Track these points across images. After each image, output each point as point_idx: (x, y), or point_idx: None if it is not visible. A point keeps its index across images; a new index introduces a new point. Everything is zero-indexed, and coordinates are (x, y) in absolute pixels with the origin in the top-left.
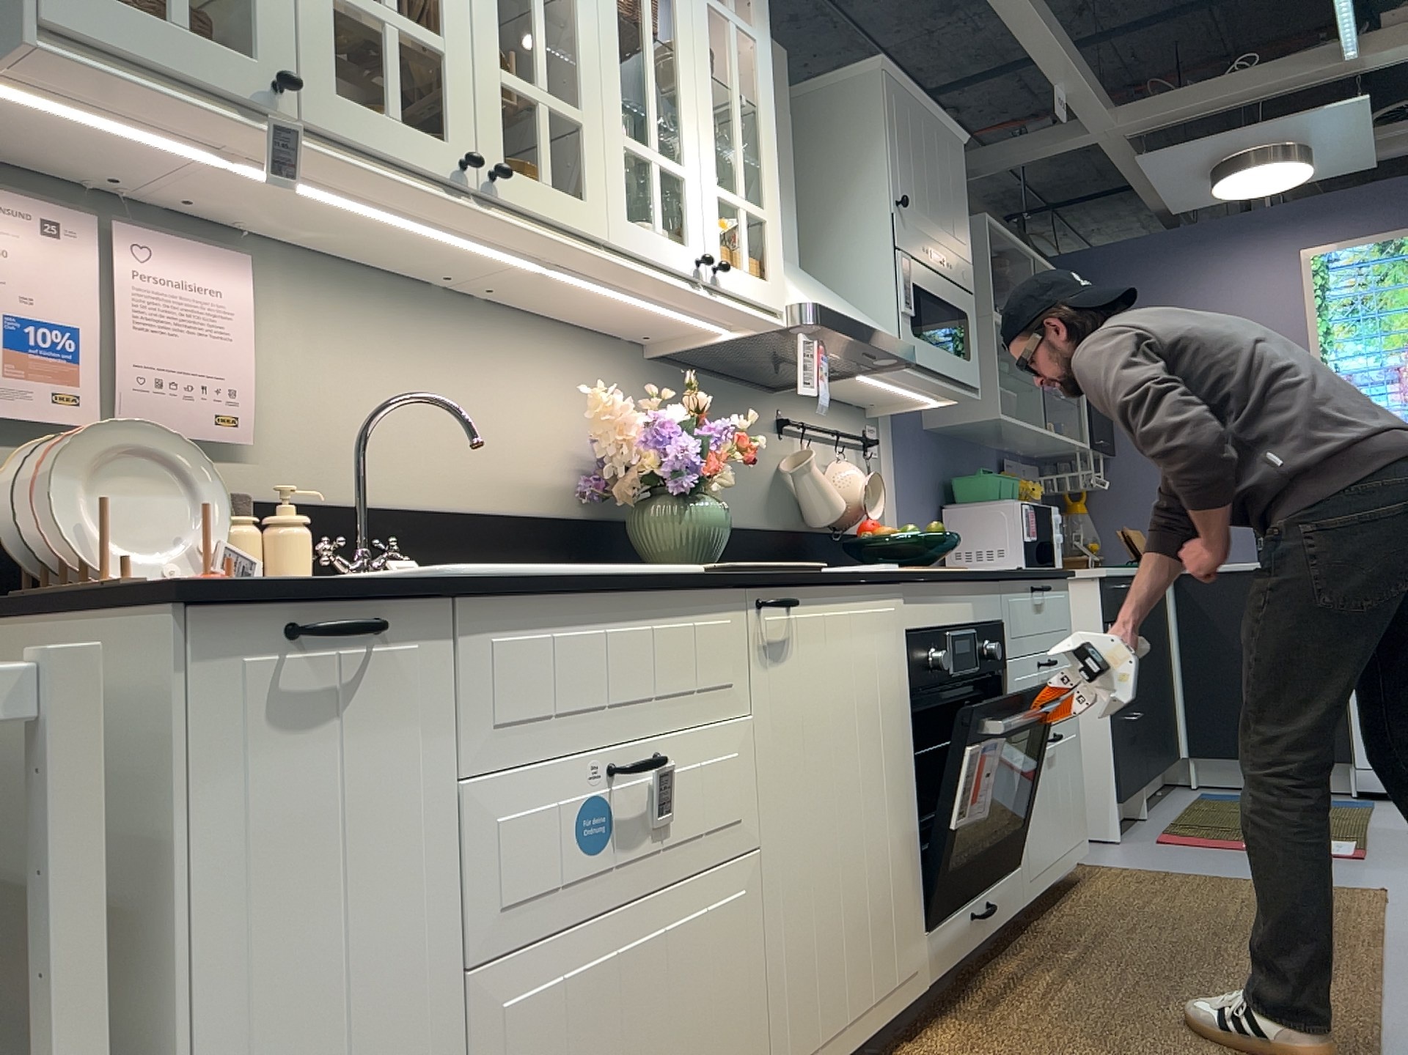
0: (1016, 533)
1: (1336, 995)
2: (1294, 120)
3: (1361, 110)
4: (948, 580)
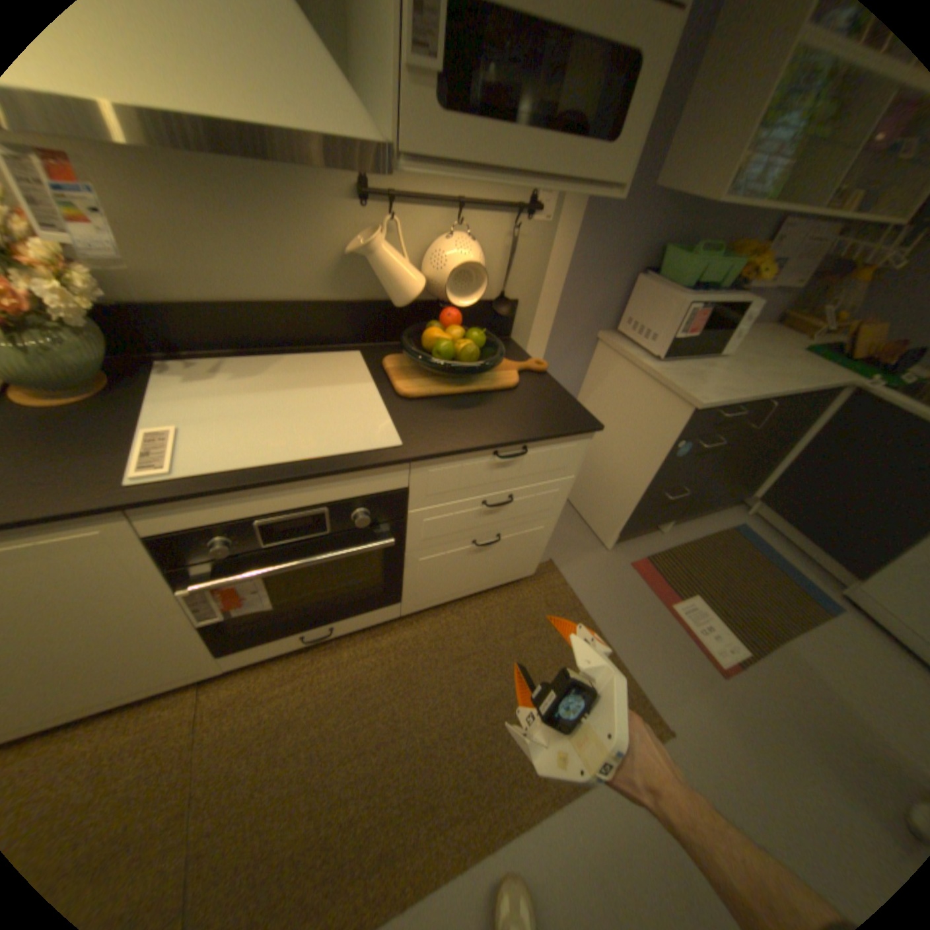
0: (674, 323)
1: (440, 841)
2: None
3: None
4: (241, 490)
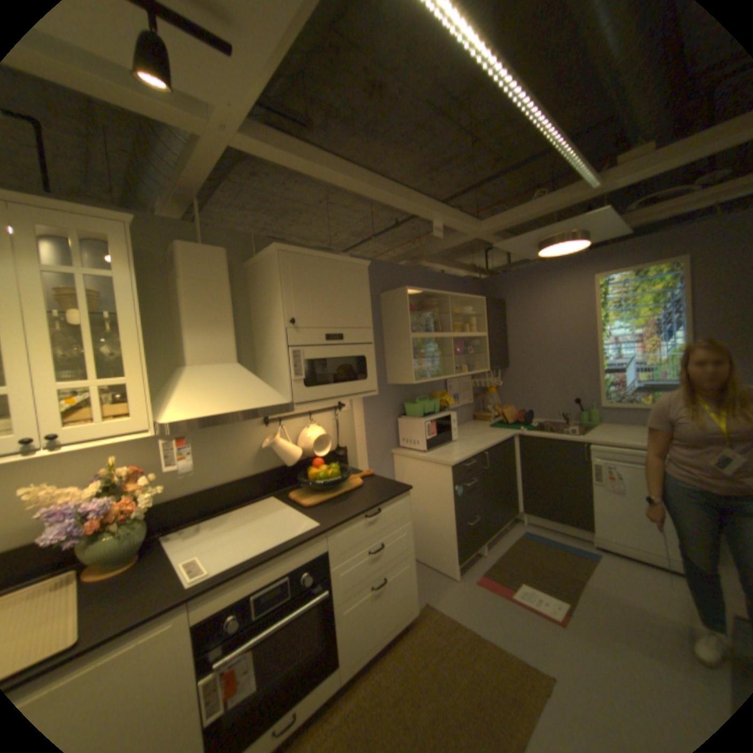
0: (423, 433)
1: None
2: (569, 221)
3: (609, 212)
4: (246, 572)
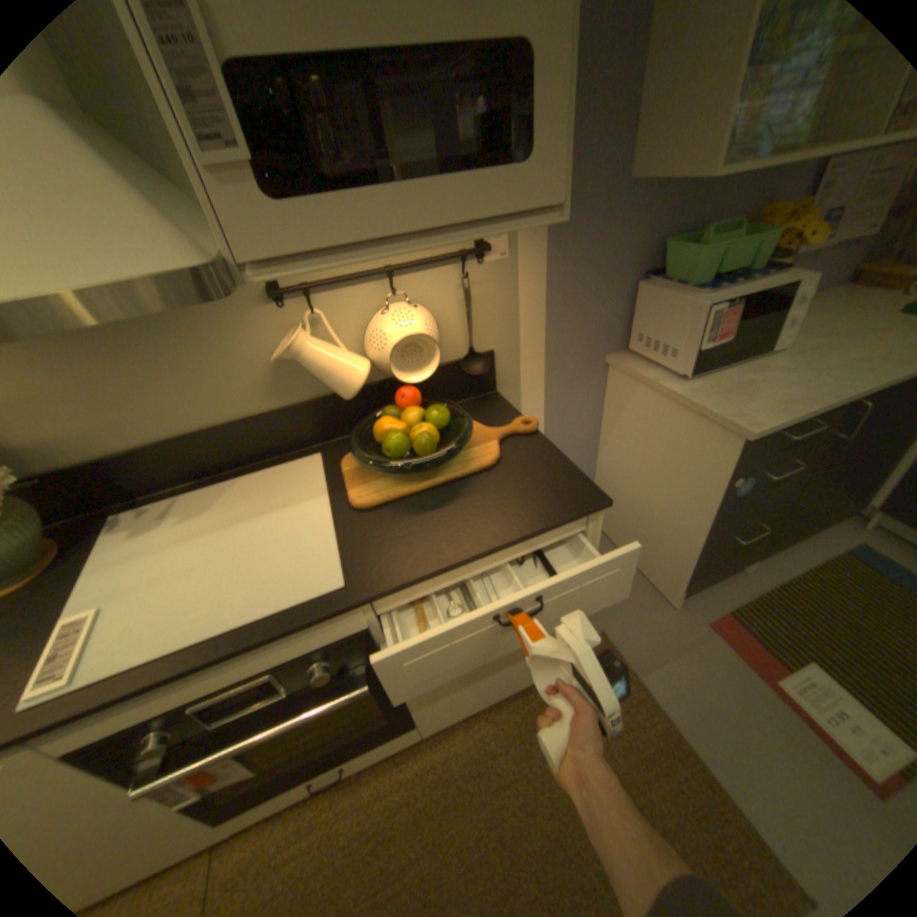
0: (696, 332)
1: None
2: None
3: None
4: (147, 690)
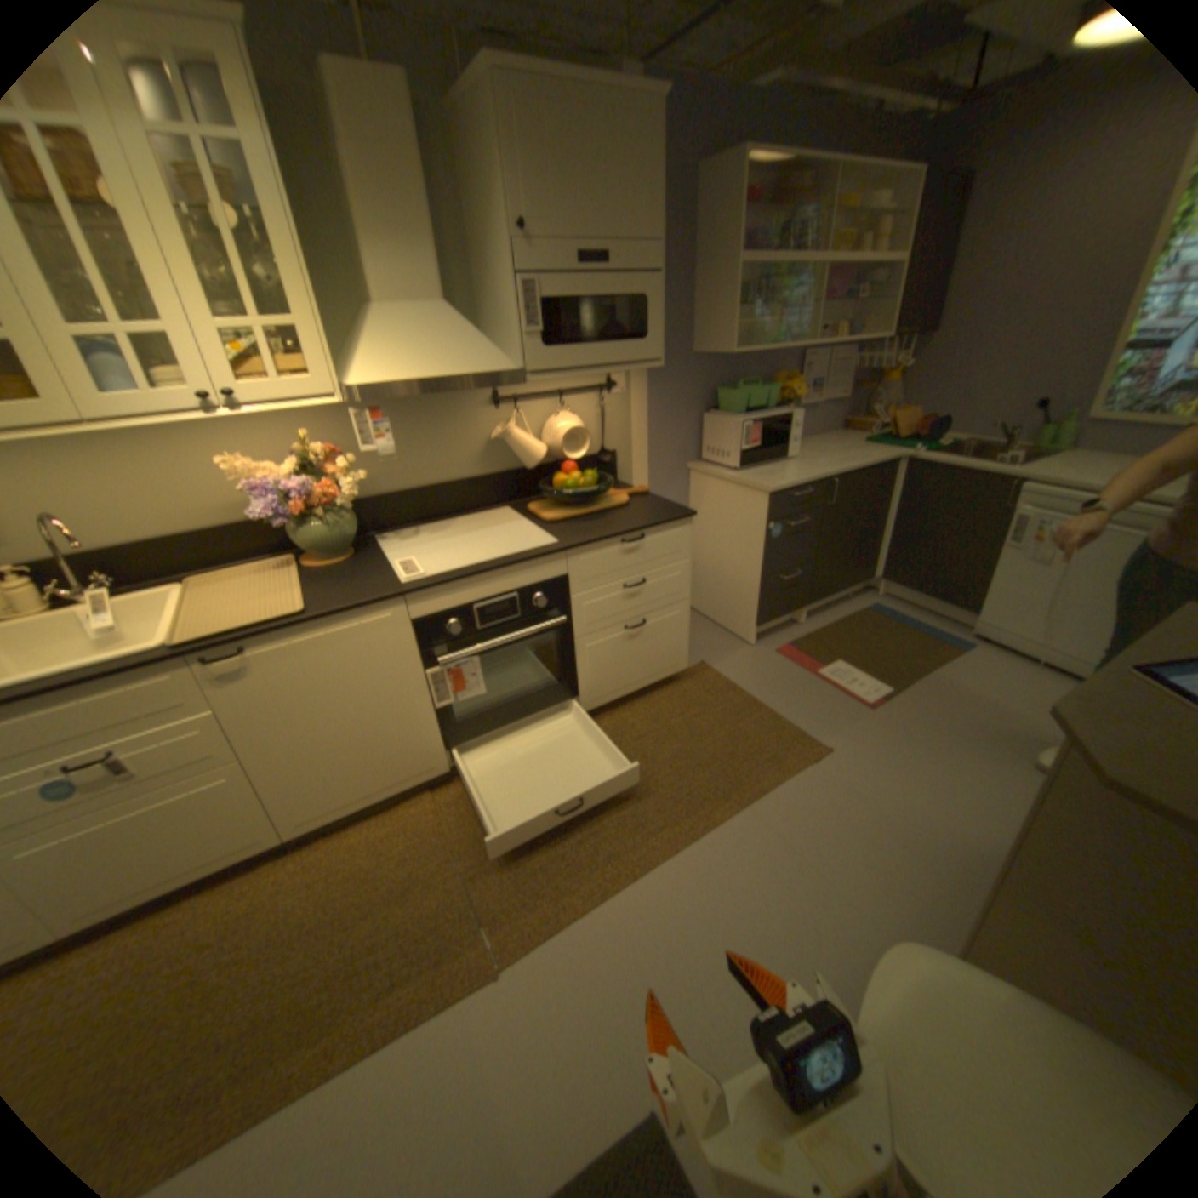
0: (738, 441)
1: (653, 842)
2: None
3: None
4: (467, 579)
